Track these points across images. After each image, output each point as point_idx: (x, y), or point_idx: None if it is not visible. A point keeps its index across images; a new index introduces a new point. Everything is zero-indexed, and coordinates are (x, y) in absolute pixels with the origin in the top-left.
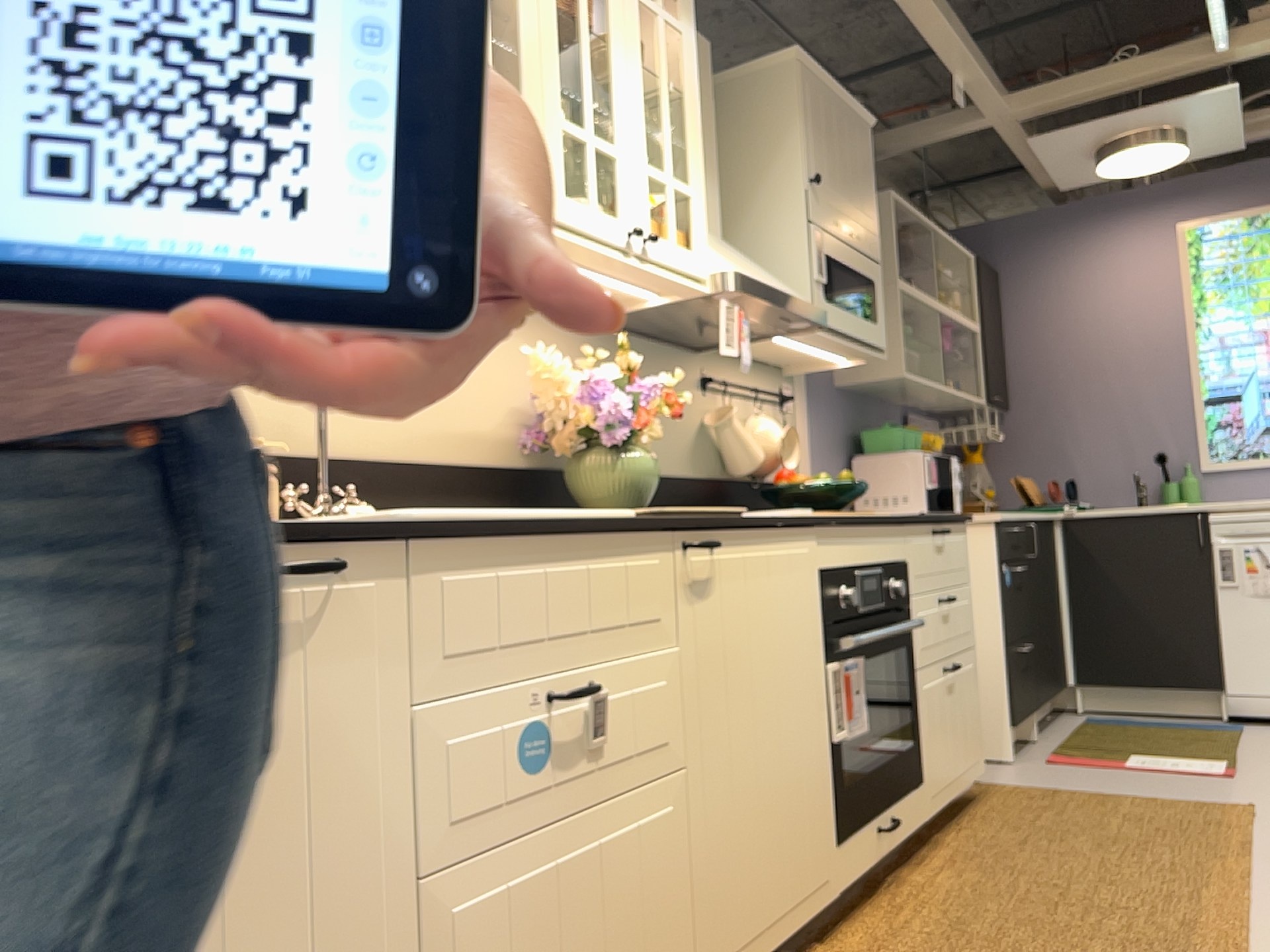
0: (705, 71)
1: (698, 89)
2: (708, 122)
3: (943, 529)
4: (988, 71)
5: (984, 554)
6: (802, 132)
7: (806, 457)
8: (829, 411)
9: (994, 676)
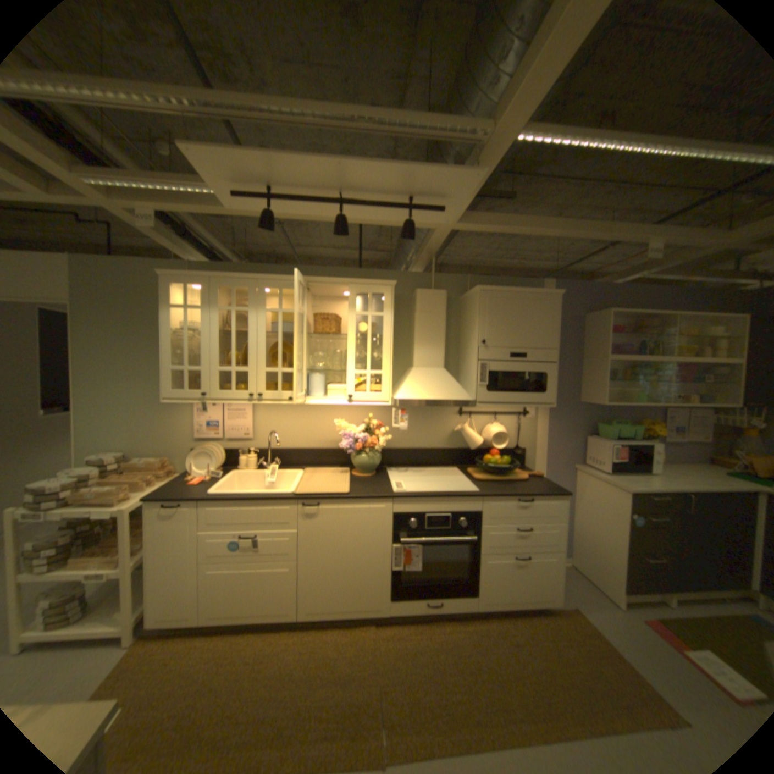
0: (438, 304)
1: (392, 333)
2: (437, 324)
3: (529, 499)
4: (681, 233)
5: (625, 506)
6: (478, 322)
7: (540, 437)
8: (568, 414)
9: (621, 567)
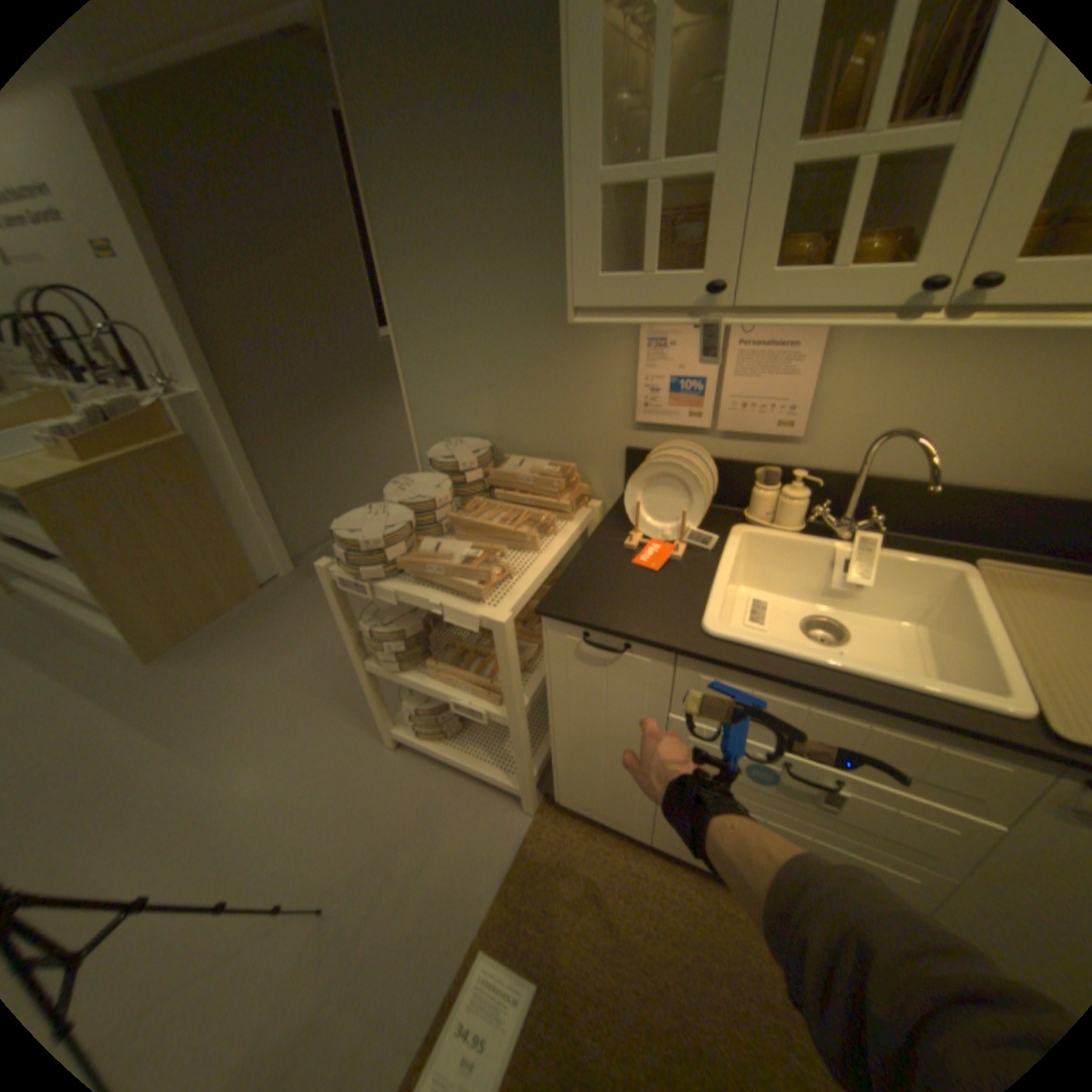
0: None
1: None
2: None
3: None
4: None
5: None
6: None
7: None
8: None
9: None
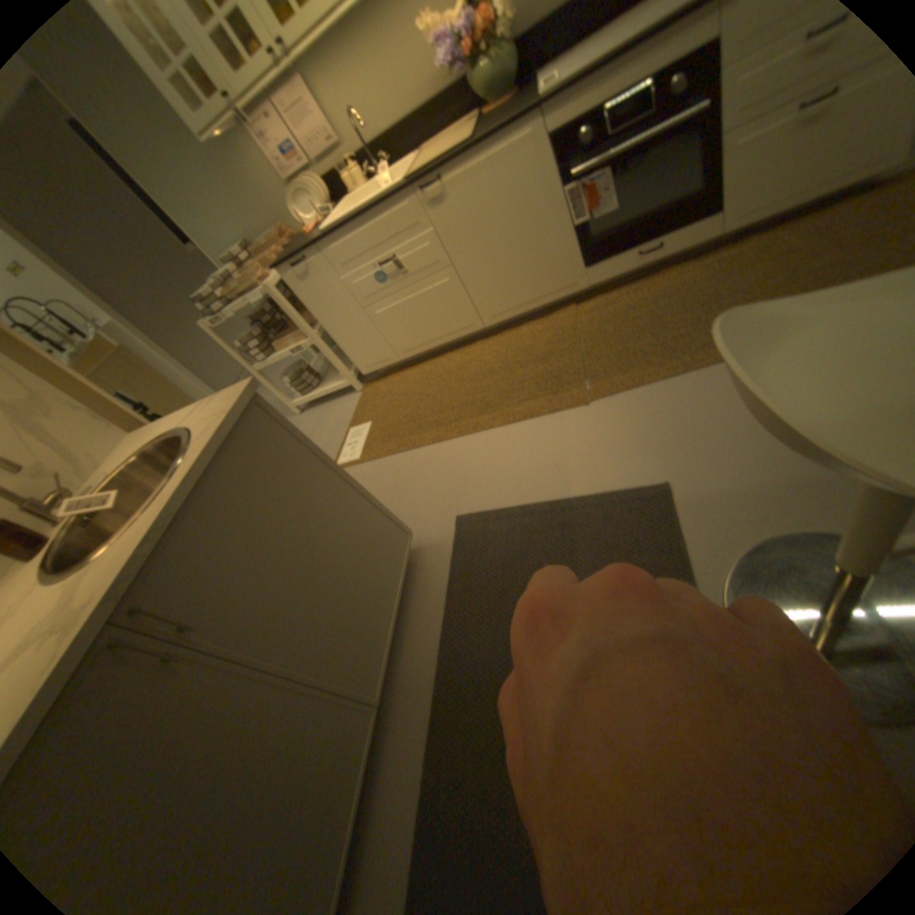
0: None
1: None
2: None
3: None
4: None
5: None
6: None
7: None
8: None
9: None
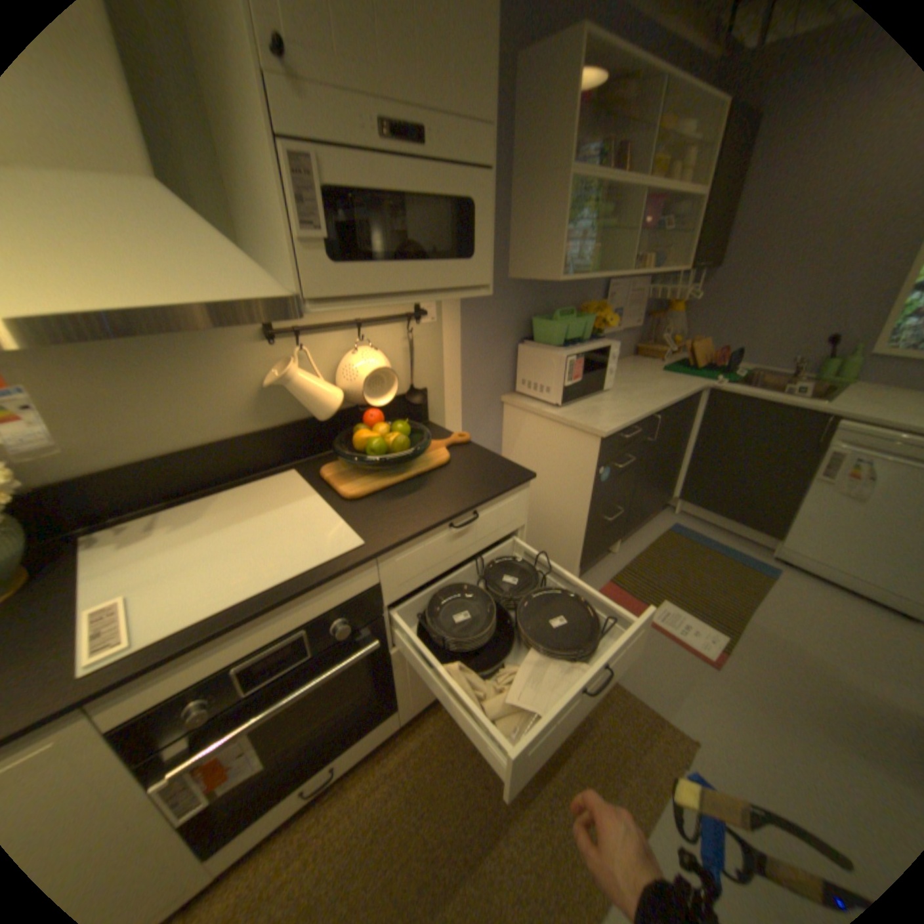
0: None
1: None
2: None
3: (468, 513)
4: None
5: (587, 456)
6: None
7: (448, 358)
8: (490, 305)
9: (574, 535)
